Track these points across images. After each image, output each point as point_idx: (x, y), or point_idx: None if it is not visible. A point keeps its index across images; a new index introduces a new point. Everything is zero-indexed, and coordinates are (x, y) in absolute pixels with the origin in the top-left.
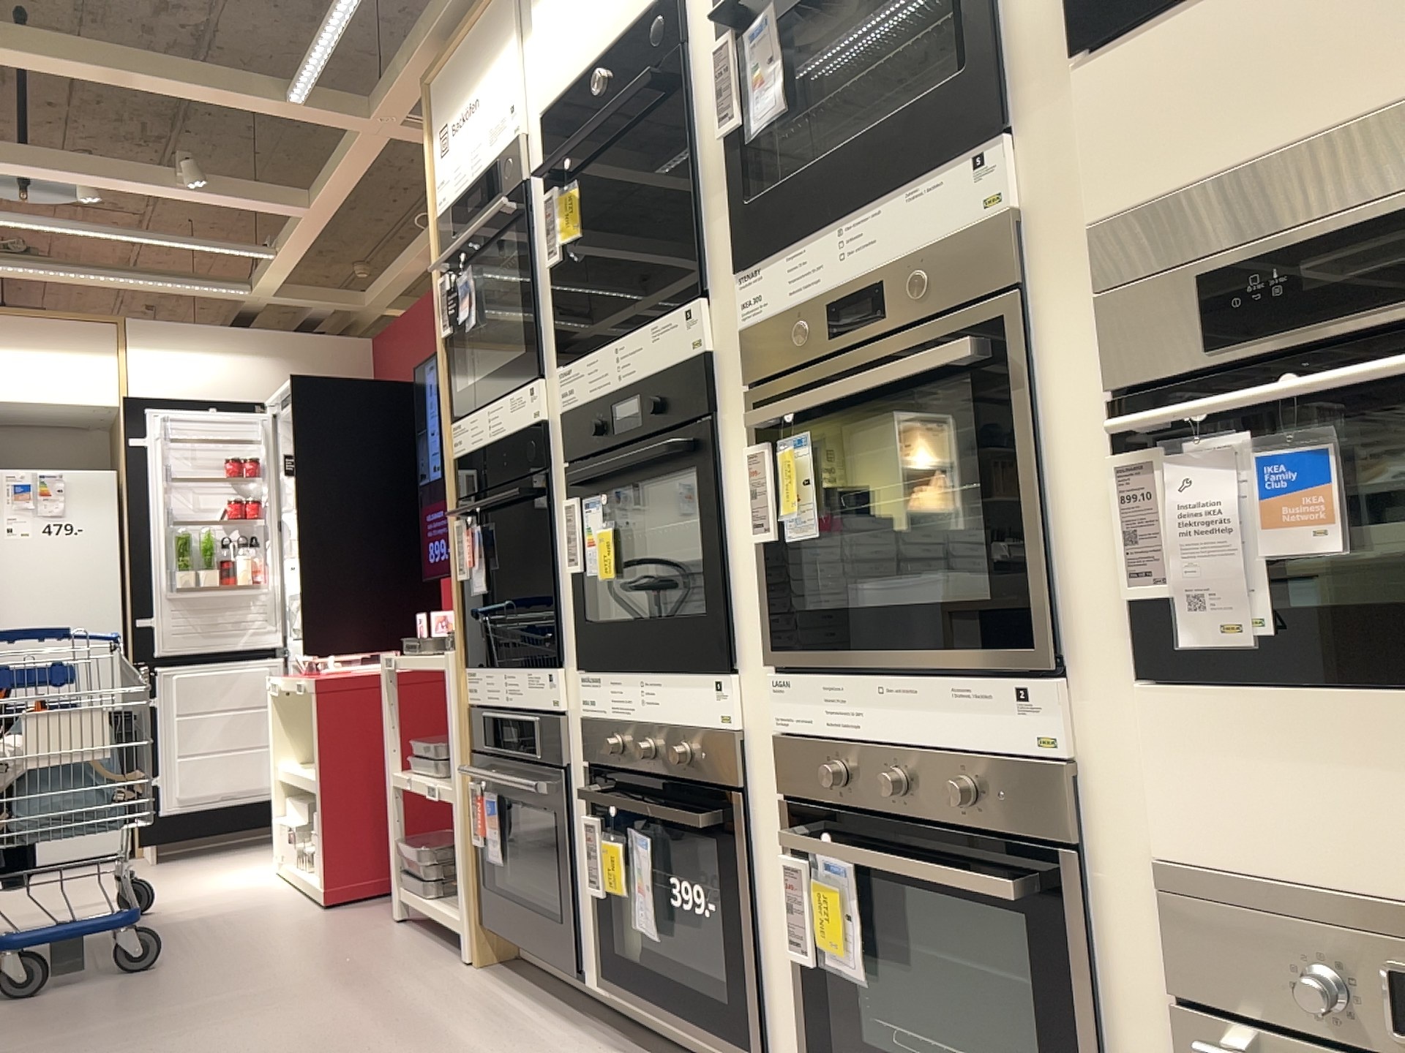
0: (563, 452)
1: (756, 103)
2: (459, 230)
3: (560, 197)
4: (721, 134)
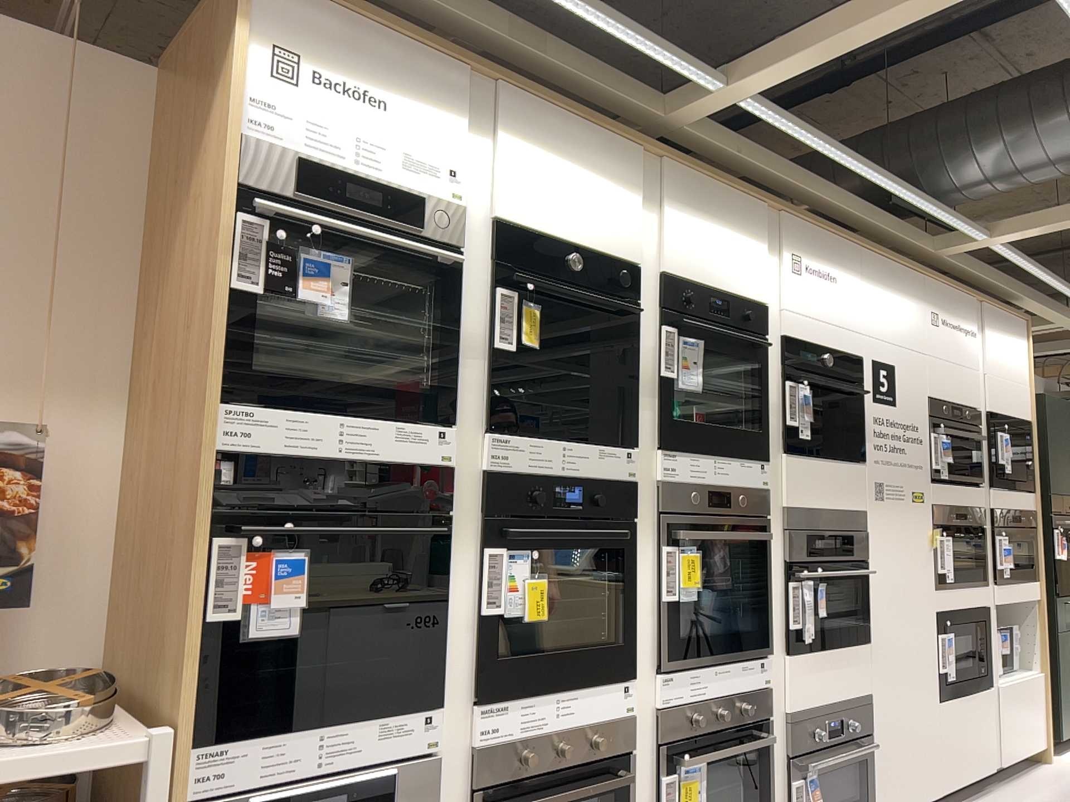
0: (476, 500)
1: (679, 375)
2: (328, 204)
3: (530, 310)
4: (657, 372)
